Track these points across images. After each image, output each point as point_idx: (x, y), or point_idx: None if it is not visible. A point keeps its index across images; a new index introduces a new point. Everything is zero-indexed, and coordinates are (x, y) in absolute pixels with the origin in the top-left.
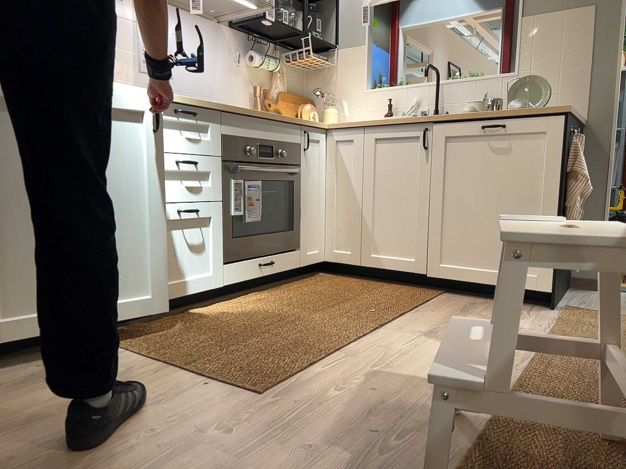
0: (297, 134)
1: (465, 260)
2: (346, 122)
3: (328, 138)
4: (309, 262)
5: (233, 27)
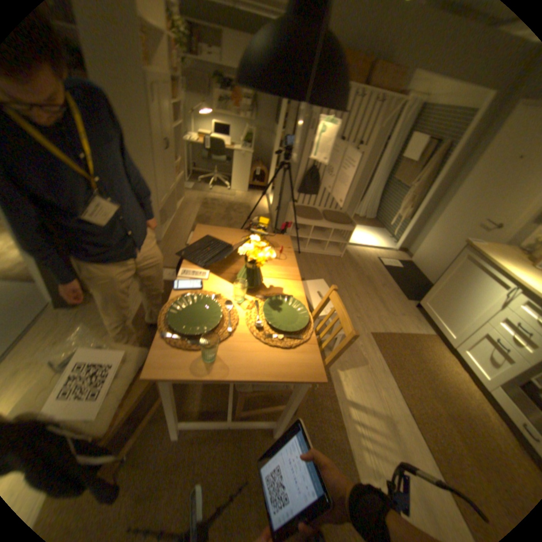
0: None
1: None
2: None
3: None
4: None
5: None
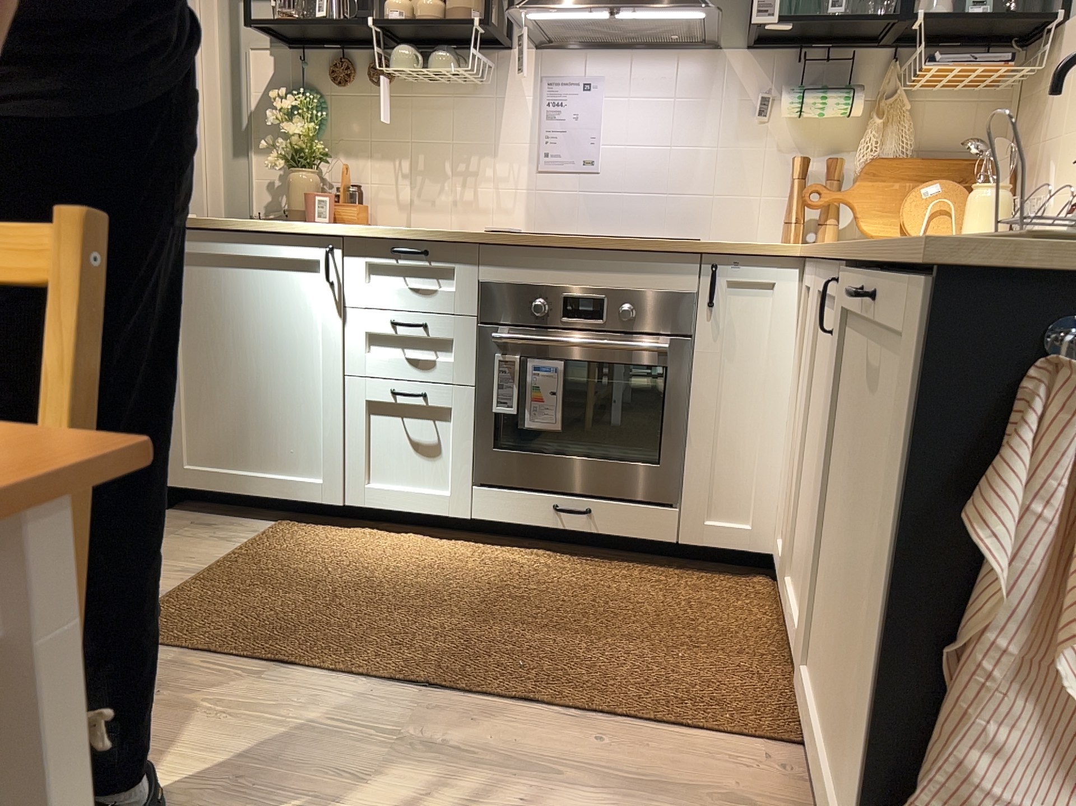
0: (687, 276)
1: (819, 687)
2: (805, 250)
3: (801, 282)
4: (709, 543)
5: (750, 50)
